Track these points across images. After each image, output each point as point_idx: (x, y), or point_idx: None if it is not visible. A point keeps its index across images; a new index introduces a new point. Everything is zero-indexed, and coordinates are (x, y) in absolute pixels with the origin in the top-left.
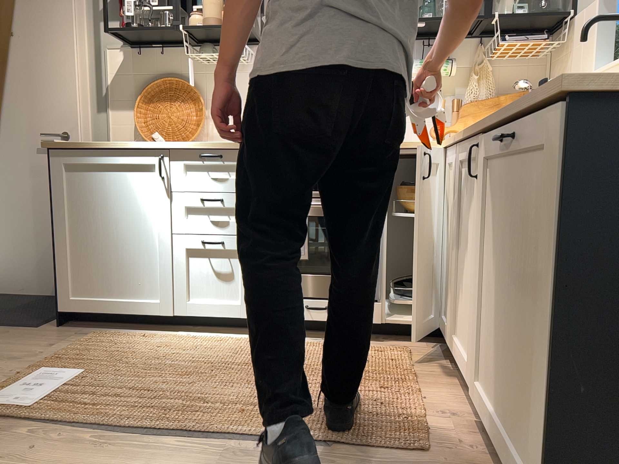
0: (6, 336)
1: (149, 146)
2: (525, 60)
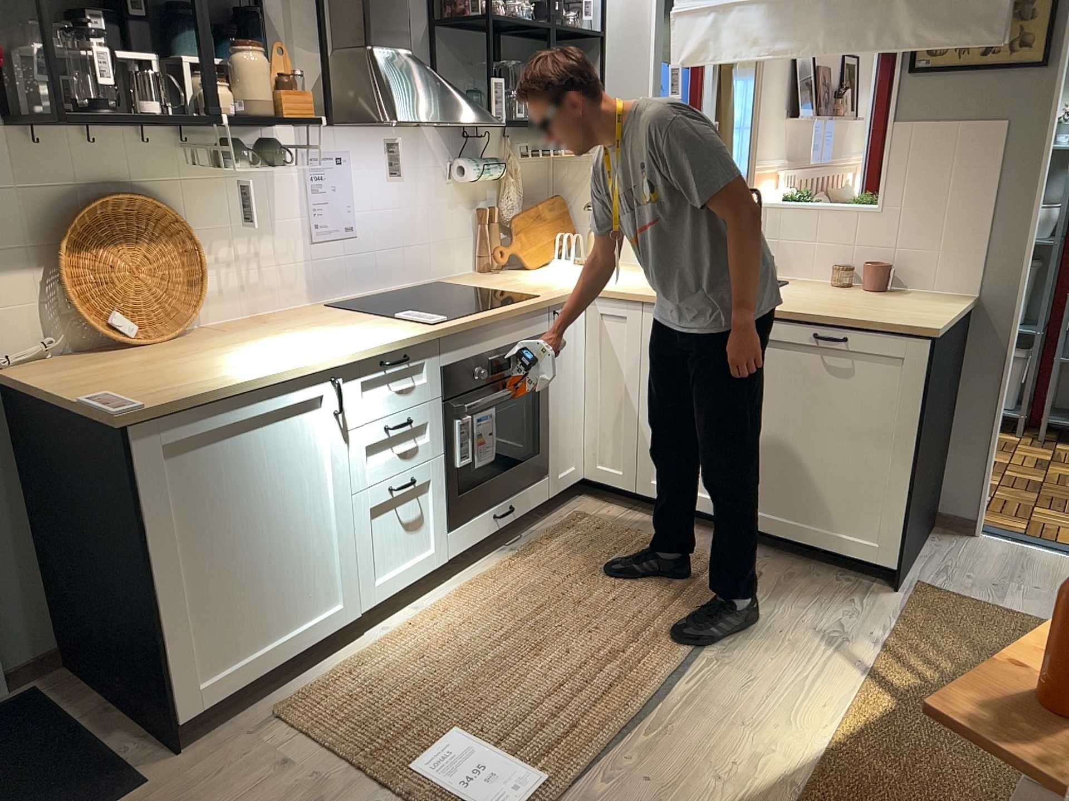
0: None
1: (317, 368)
2: (543, 157)
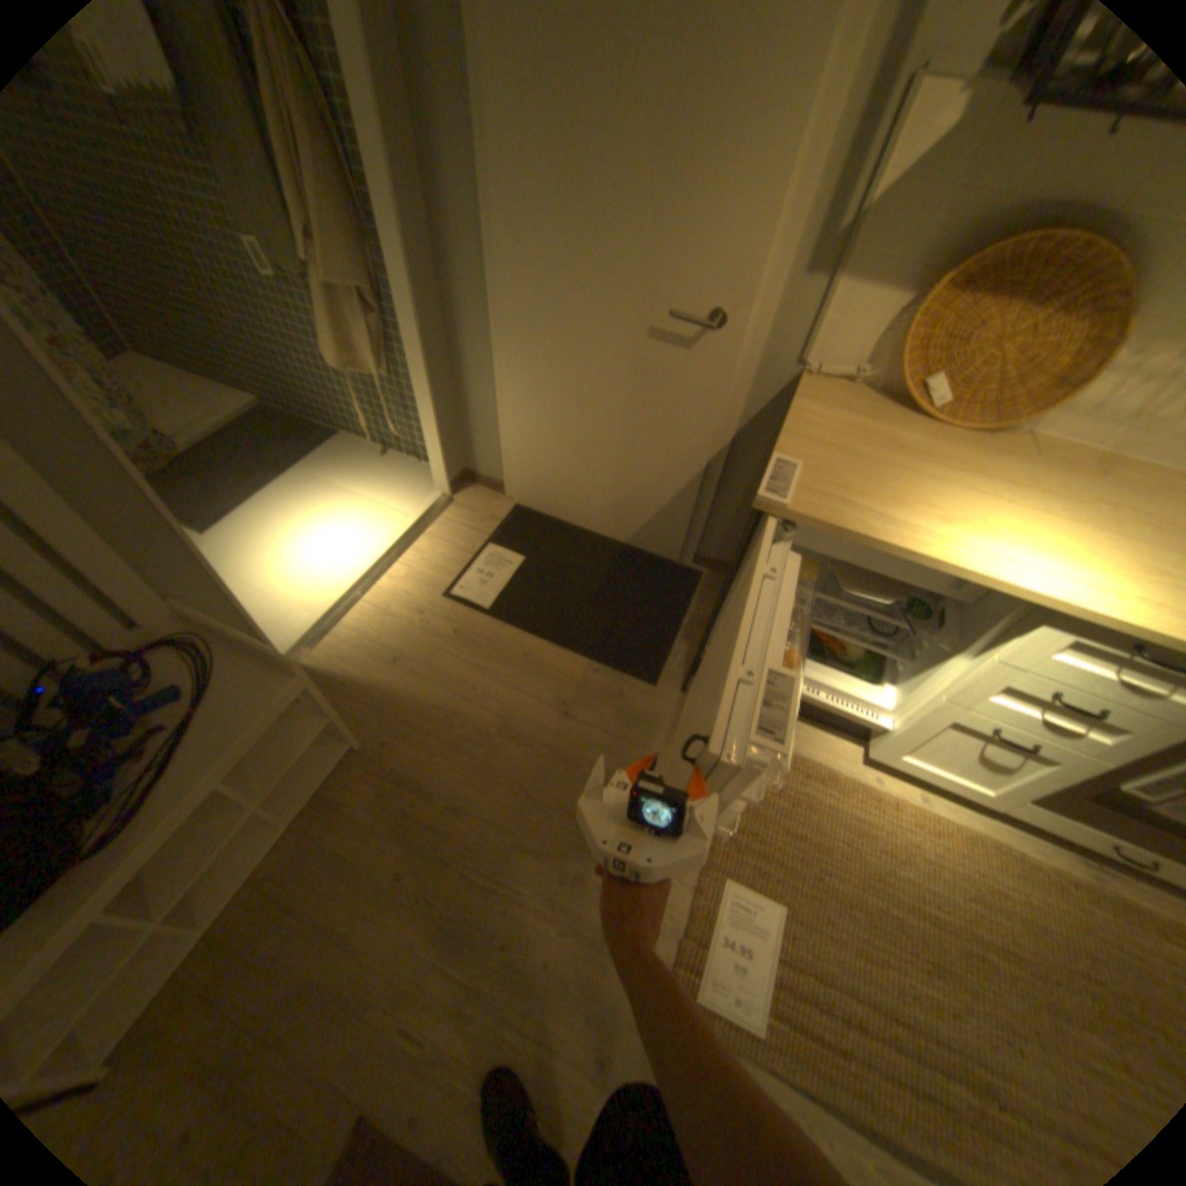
0: (625, 708)
1: (1025, 595)
2: None
